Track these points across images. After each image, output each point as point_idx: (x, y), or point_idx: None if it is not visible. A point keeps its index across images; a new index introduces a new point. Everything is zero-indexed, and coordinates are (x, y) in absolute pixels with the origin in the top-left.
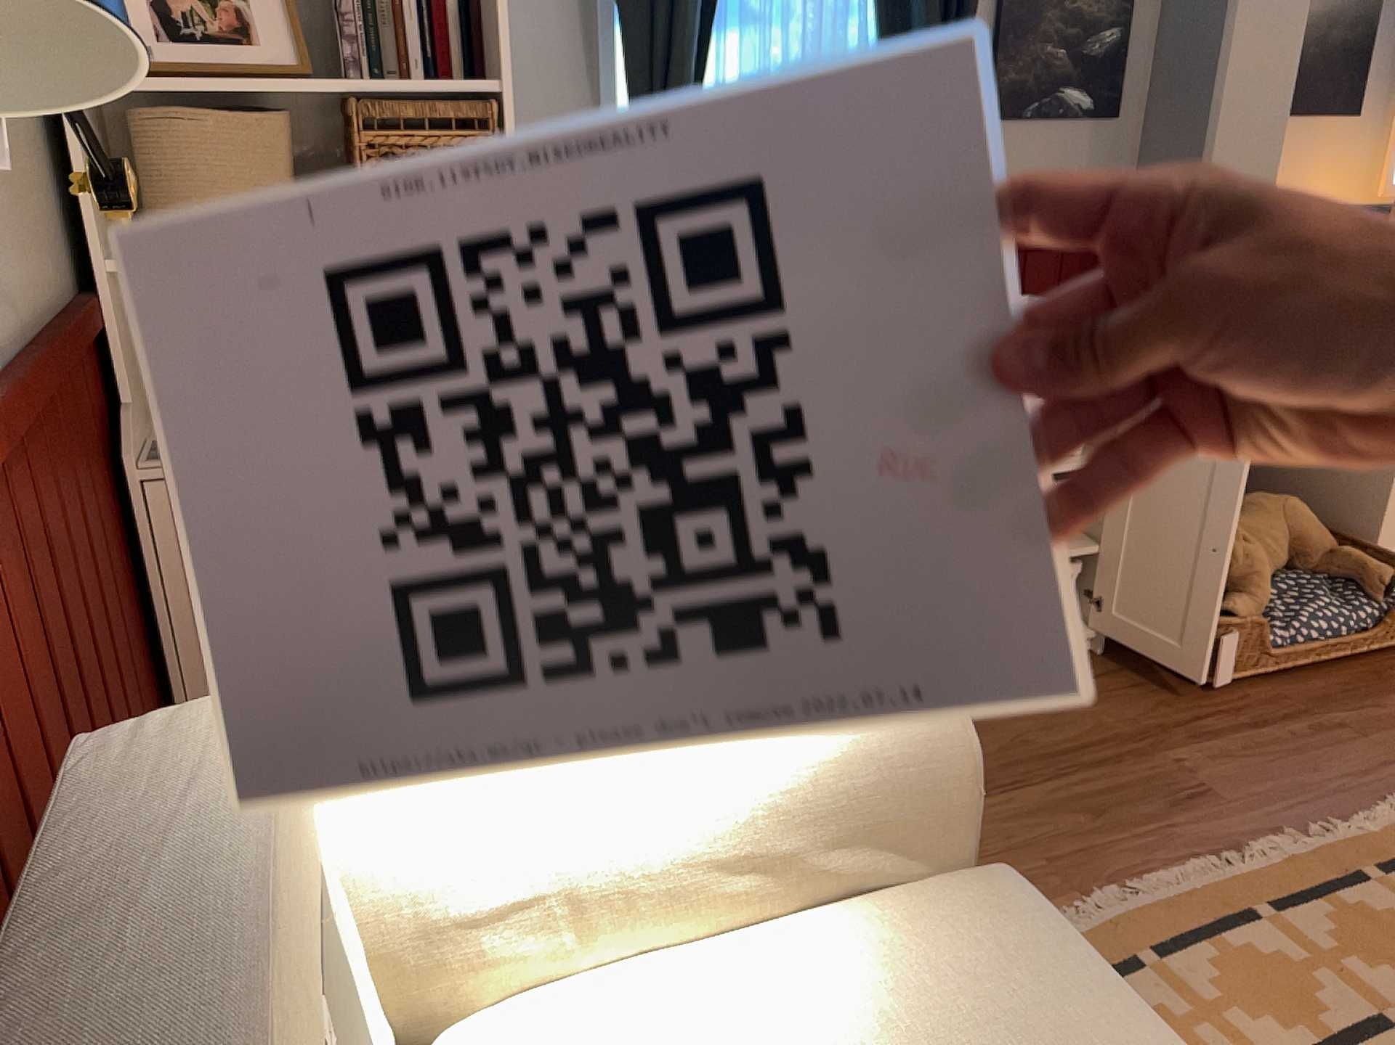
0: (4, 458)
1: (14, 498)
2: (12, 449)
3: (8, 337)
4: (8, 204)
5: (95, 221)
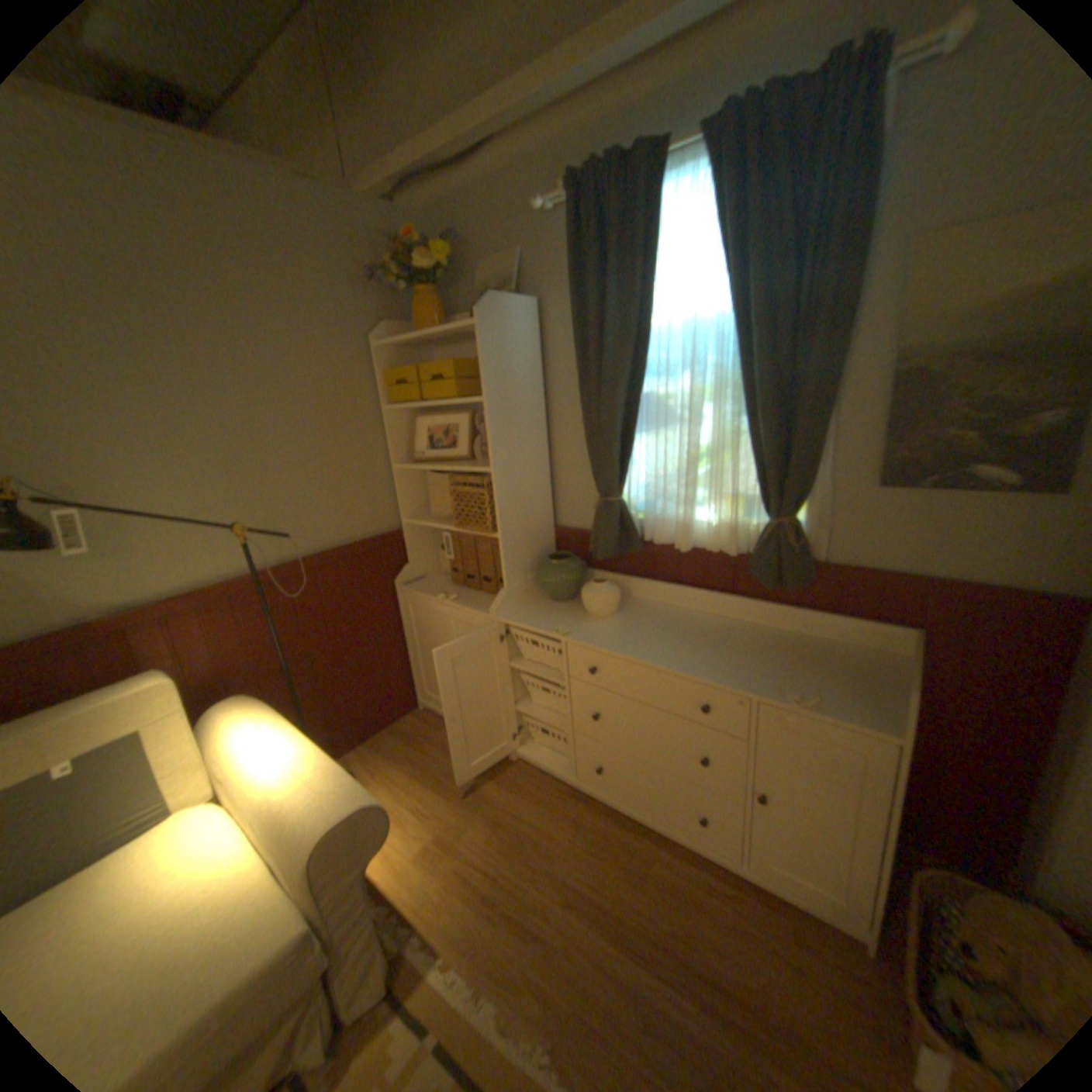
0: (274, 585)
1: (276, 596)
2: (284, 582)
3: (313, 548)
4: (338, 508)
5: (403, 505)
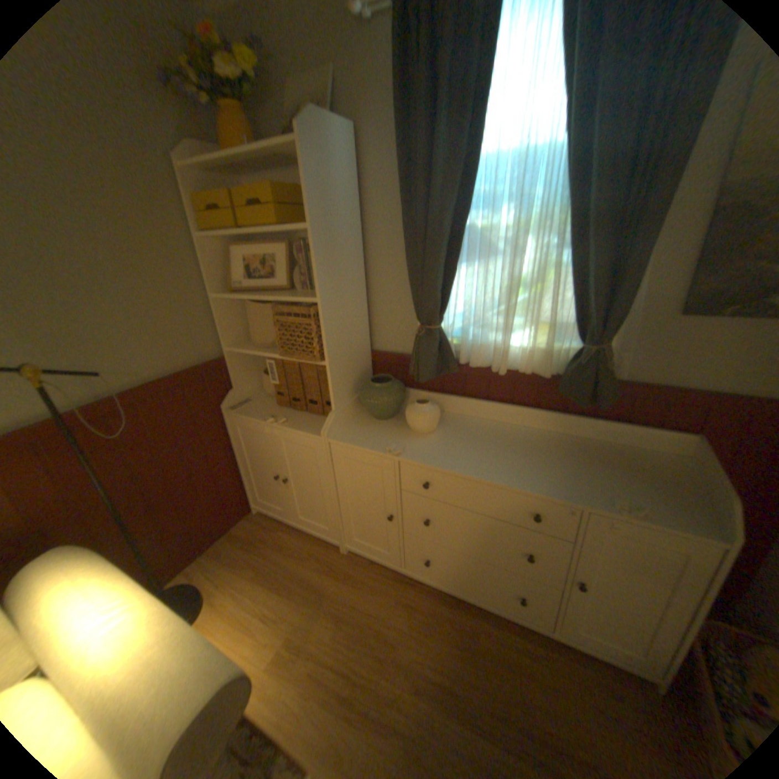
0: (89, 424)
1: (94, 435)
2: (101, 420)
3: (131, 382)
4: (155, 339)
5: (224, 334)
